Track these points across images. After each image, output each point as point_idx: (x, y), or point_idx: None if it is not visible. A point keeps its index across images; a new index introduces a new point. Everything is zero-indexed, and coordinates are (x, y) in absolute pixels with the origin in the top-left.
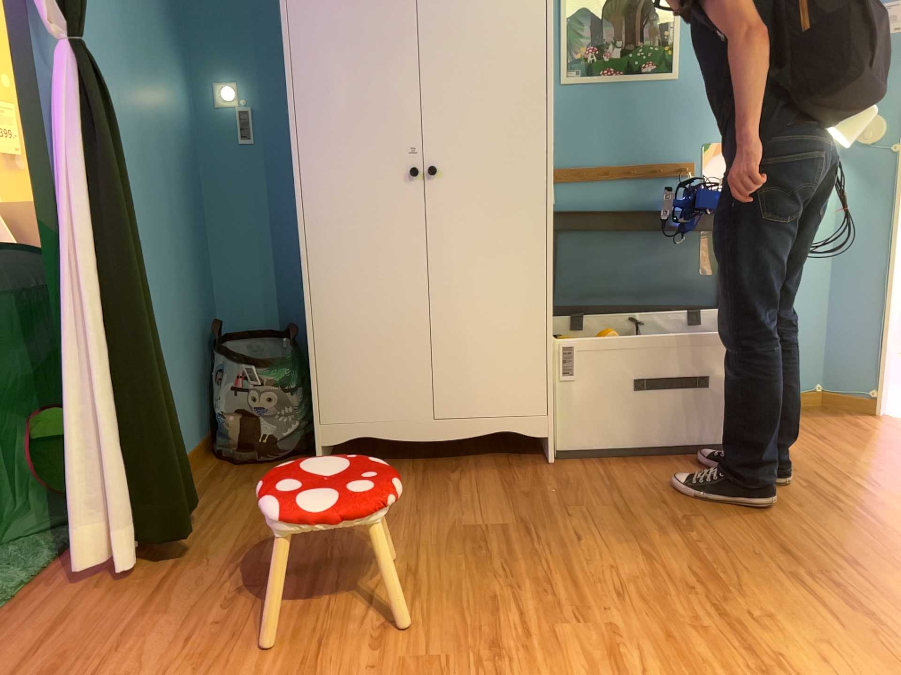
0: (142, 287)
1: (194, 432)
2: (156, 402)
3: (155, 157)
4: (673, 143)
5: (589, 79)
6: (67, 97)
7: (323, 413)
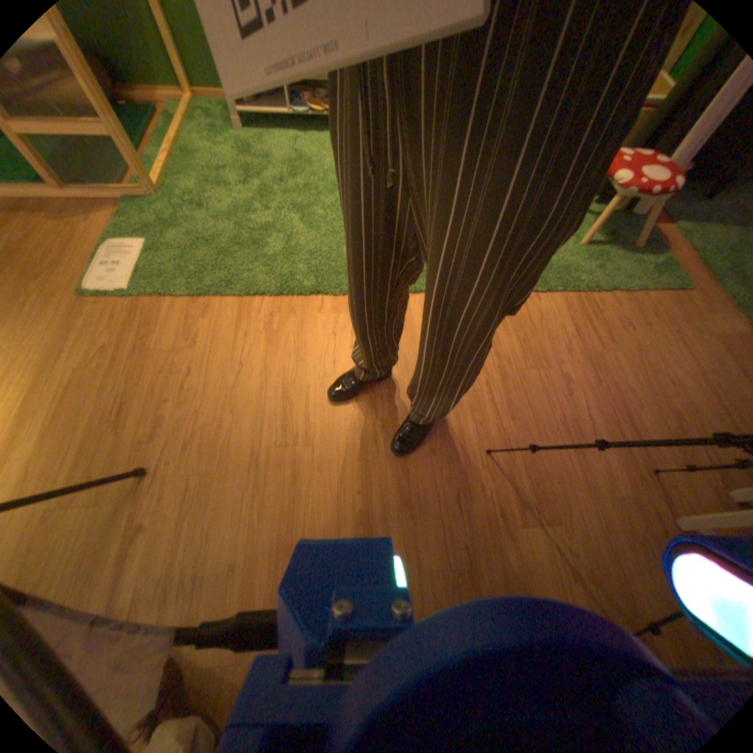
0: None
1: None
2: None
3: None
4: None
5: None
6: None
7: None
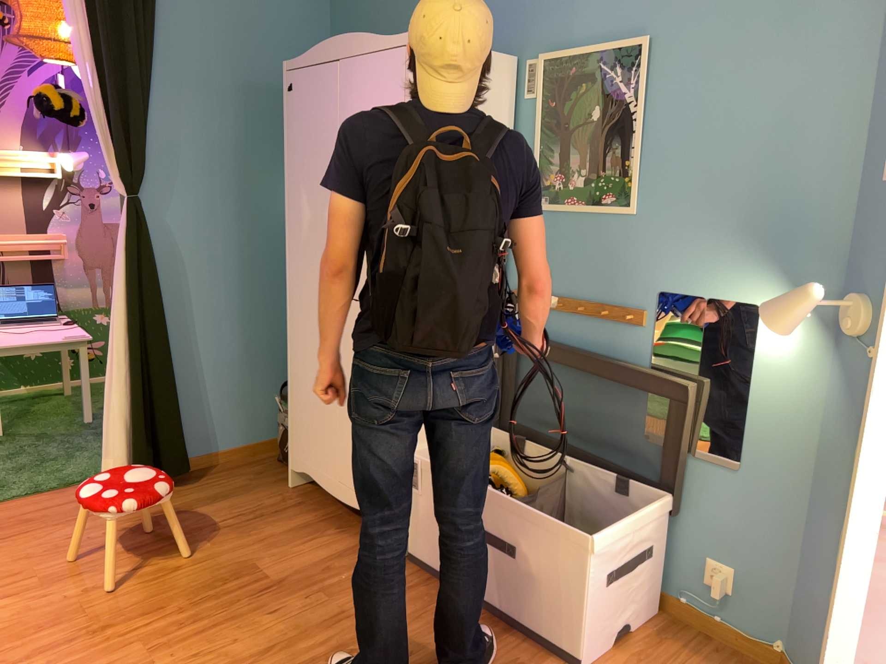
0: (163, 334)
1: (267, 429)
2: (154, 403)
3: (257, 244)
4: (628, 284)
5: (554, 207)
6: (122, 225)
7: (291, 446)
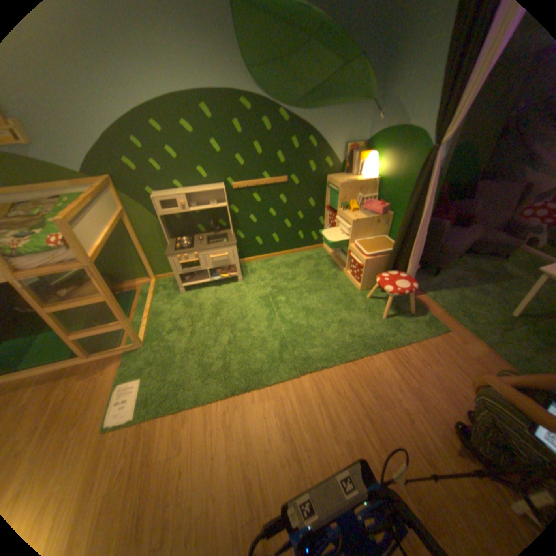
0: None
1: None
2: None
3: None
4: None
5: None
6: None
7: None
